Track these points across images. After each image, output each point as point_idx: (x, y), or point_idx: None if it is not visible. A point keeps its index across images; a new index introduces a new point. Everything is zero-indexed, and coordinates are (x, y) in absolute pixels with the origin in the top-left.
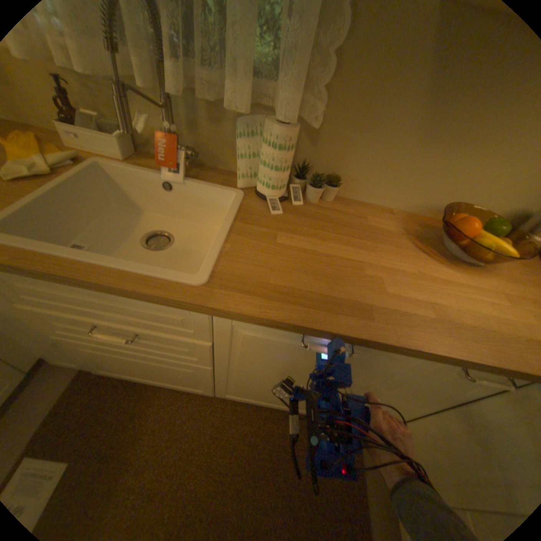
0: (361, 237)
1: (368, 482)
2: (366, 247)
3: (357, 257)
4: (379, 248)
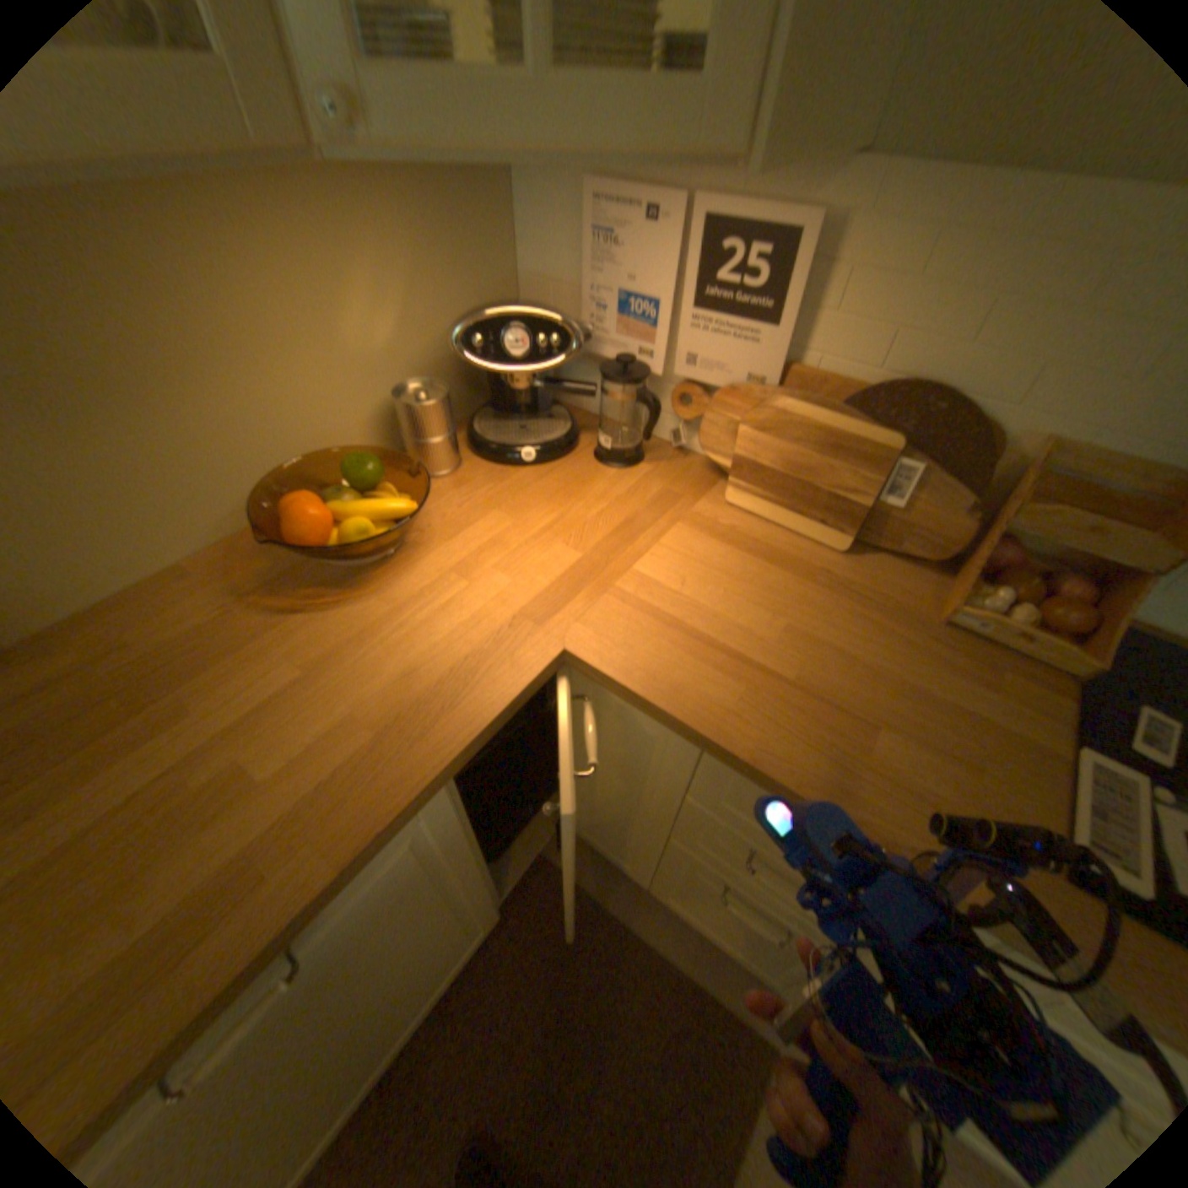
0: (130, 709)
1: (611, 908)
2: (157, 723)
3: (147, 772)
4: (191, 693)
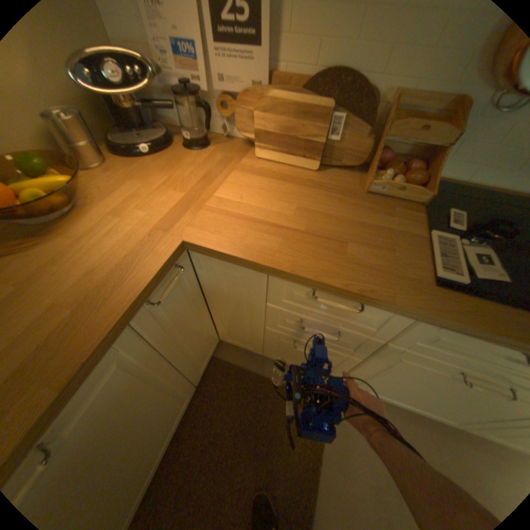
0: None
1: (247, 367)
2: None
3: None
4: None
